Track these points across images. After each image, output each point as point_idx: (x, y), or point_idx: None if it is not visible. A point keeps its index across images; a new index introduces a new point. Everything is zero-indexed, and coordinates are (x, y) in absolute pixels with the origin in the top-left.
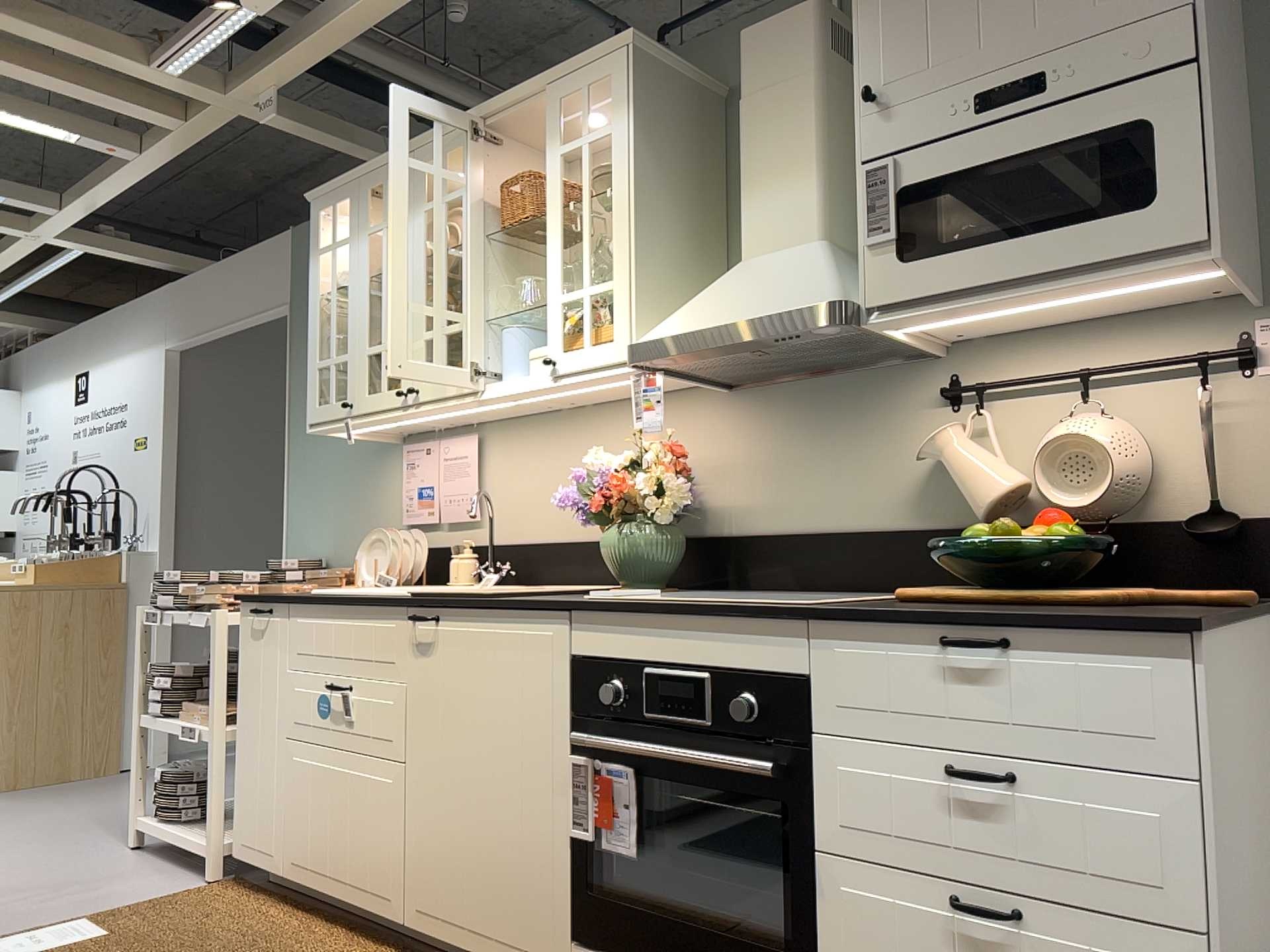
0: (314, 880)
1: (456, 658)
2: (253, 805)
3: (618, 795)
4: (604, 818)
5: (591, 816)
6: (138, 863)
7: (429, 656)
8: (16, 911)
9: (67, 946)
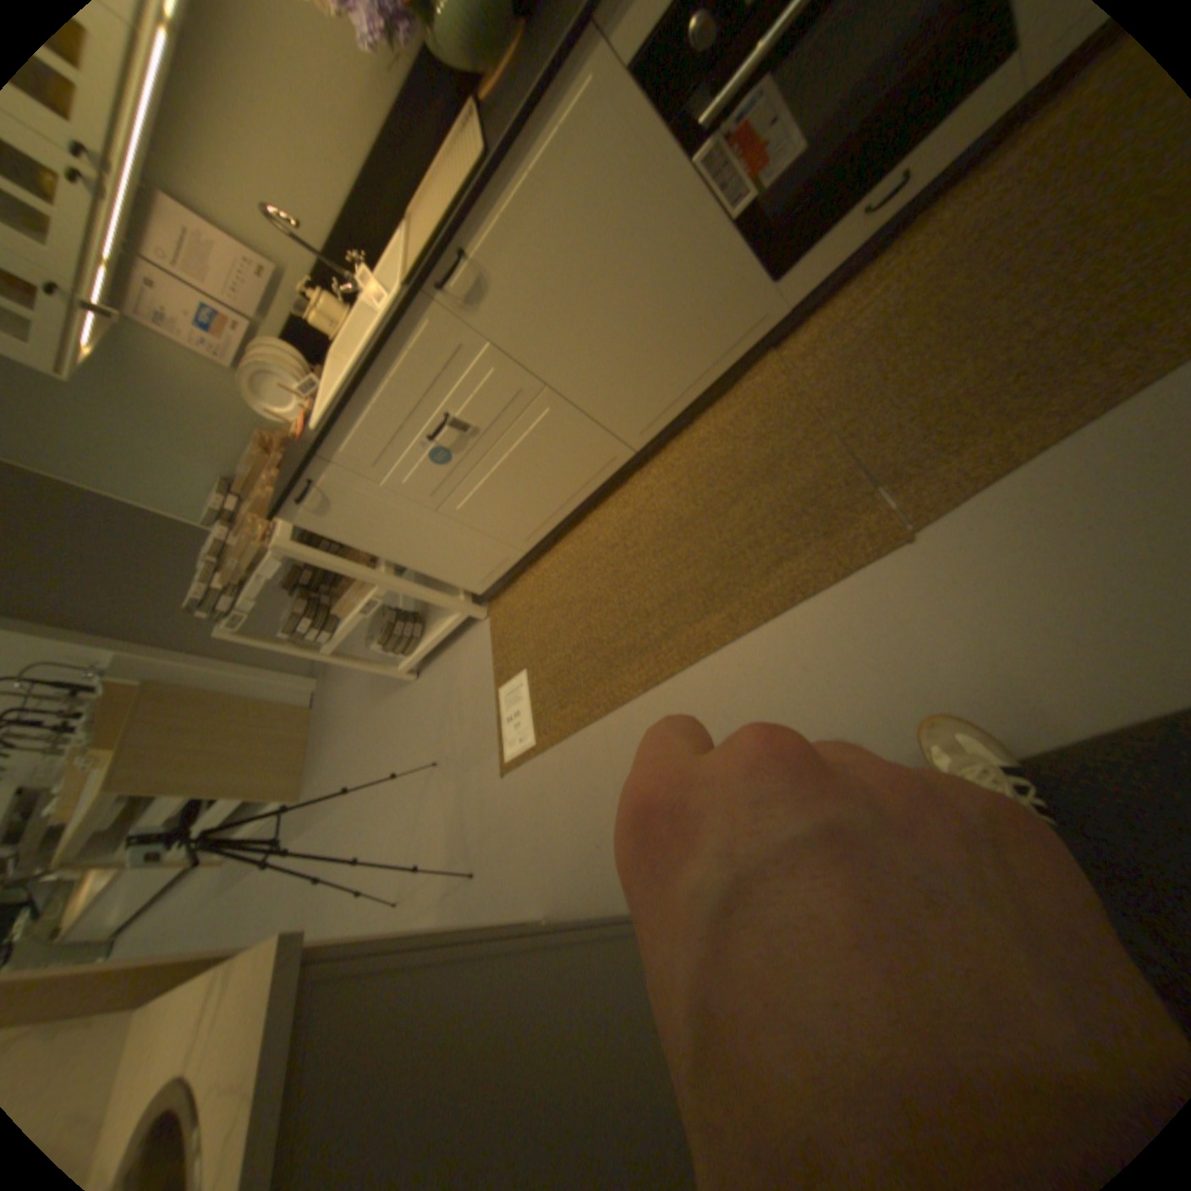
0: (552, 524)
1: (516, 251)
2: (465, 563)
3: (760, 122)
4: (757, 159)
5: (746, 174)
6: (440, 670)
7: (489, 288)
8: (467, 737)
9: (531, 692)
